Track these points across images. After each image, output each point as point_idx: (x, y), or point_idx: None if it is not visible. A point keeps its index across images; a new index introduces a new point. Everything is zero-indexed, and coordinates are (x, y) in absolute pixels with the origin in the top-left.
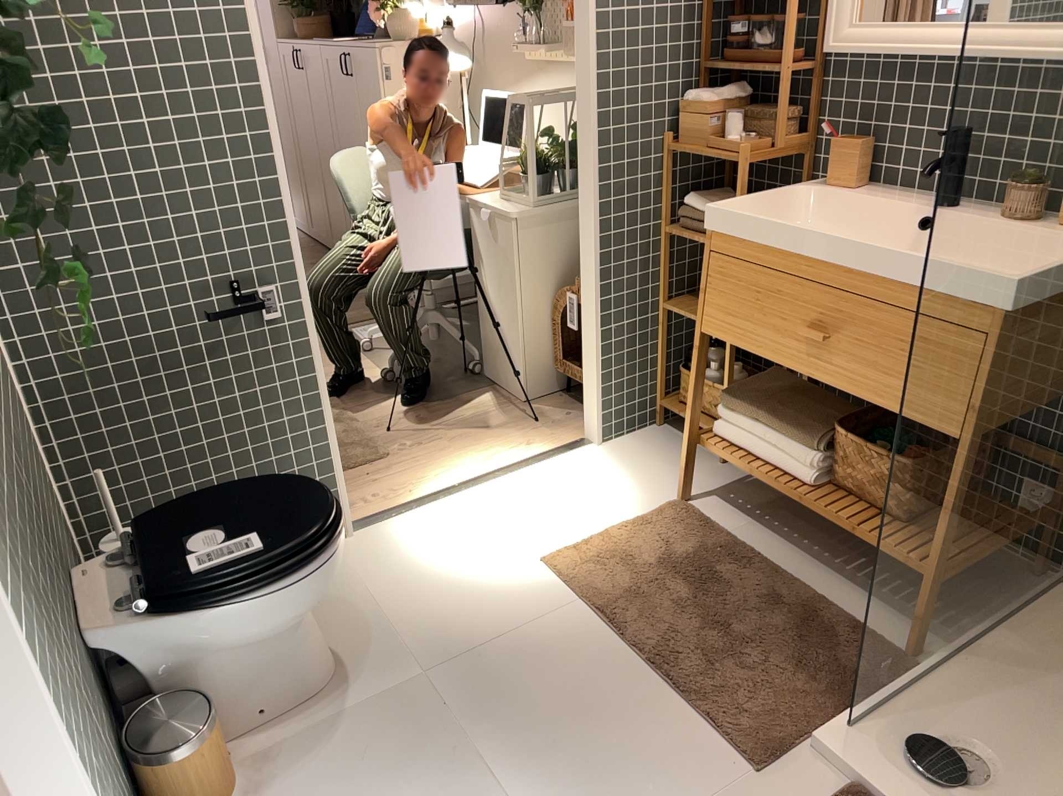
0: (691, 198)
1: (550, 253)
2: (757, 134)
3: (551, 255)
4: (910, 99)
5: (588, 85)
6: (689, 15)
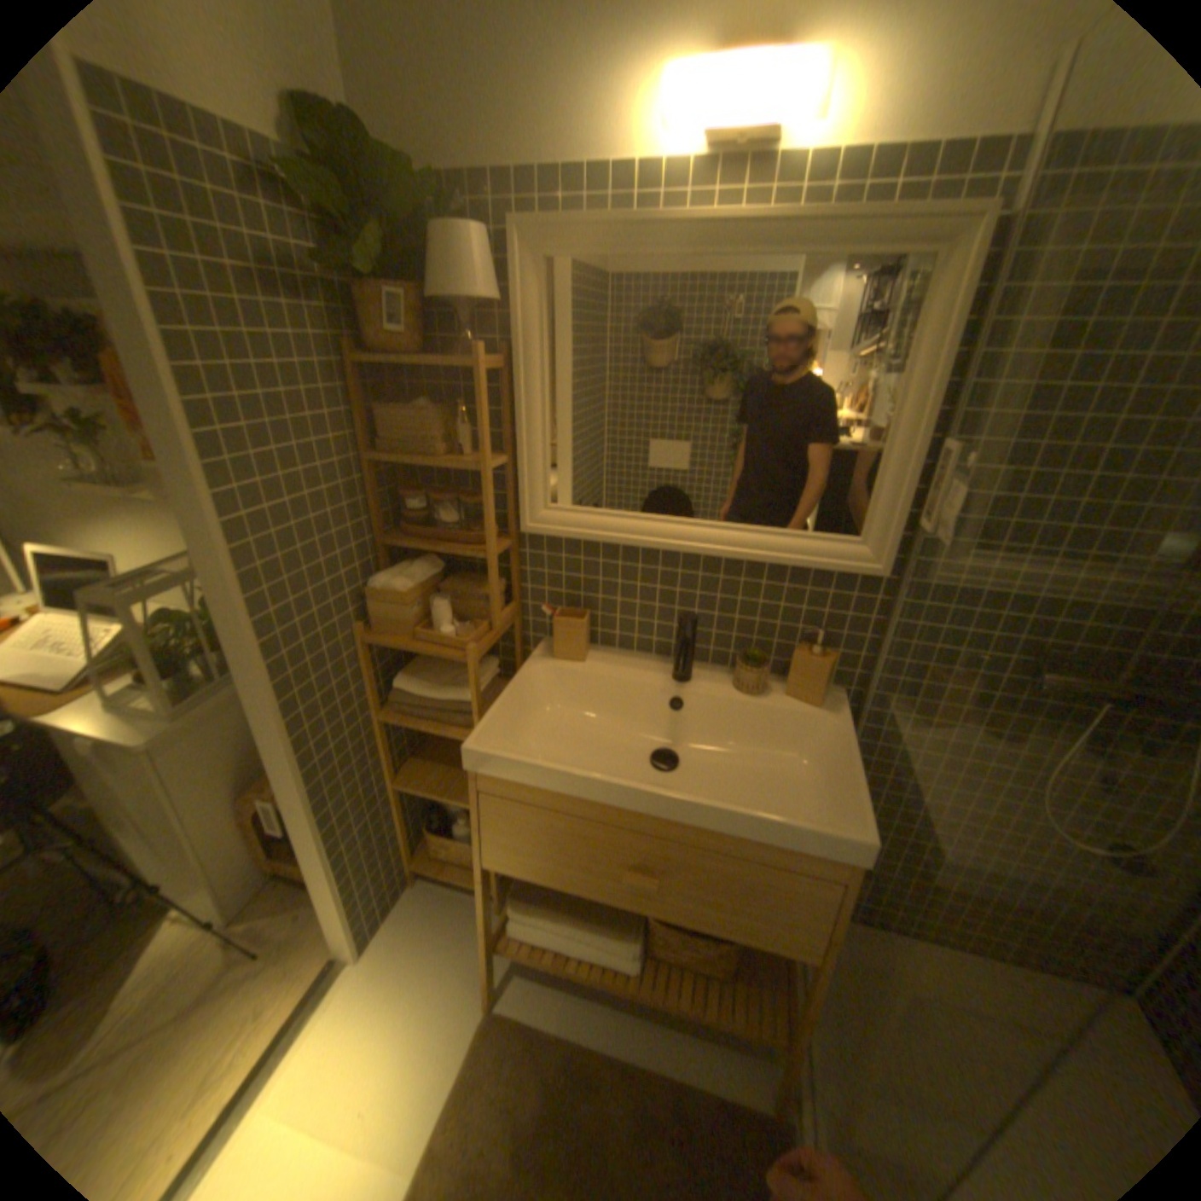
0: (396, 670)
1: (216, 756)
2: (471, 613)
3: (218, 759)
4: (620, 572)
5: (237, 613)
6: (353, 489)
